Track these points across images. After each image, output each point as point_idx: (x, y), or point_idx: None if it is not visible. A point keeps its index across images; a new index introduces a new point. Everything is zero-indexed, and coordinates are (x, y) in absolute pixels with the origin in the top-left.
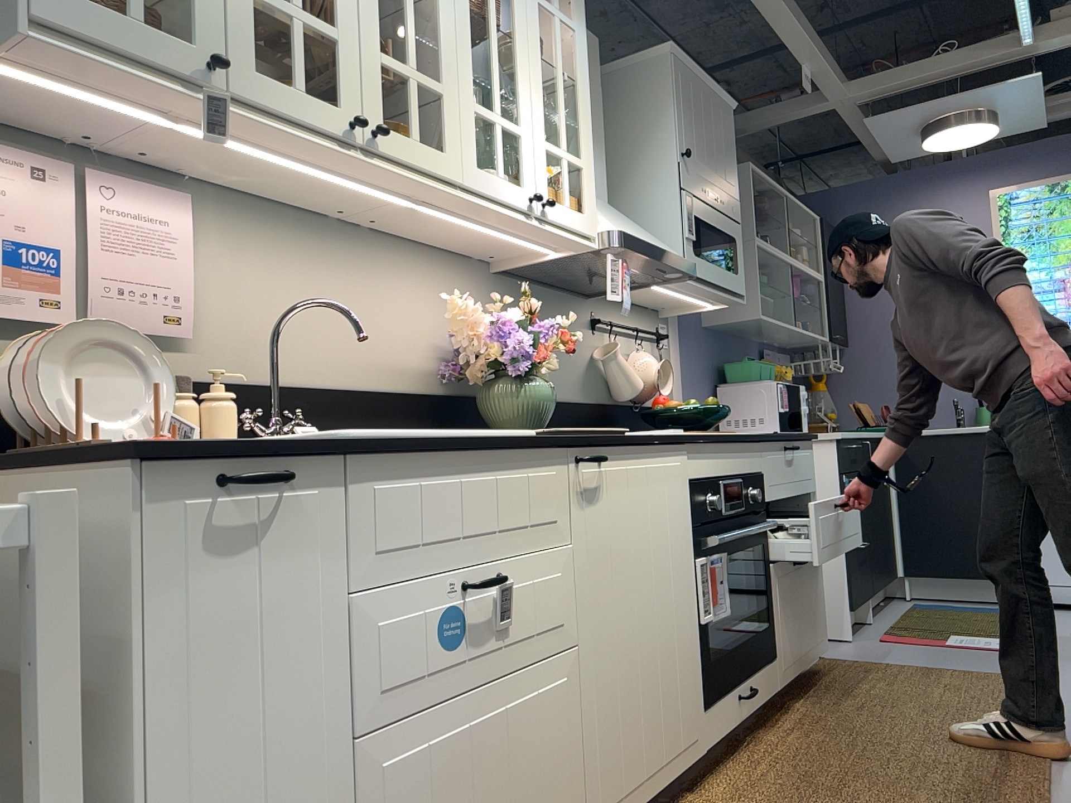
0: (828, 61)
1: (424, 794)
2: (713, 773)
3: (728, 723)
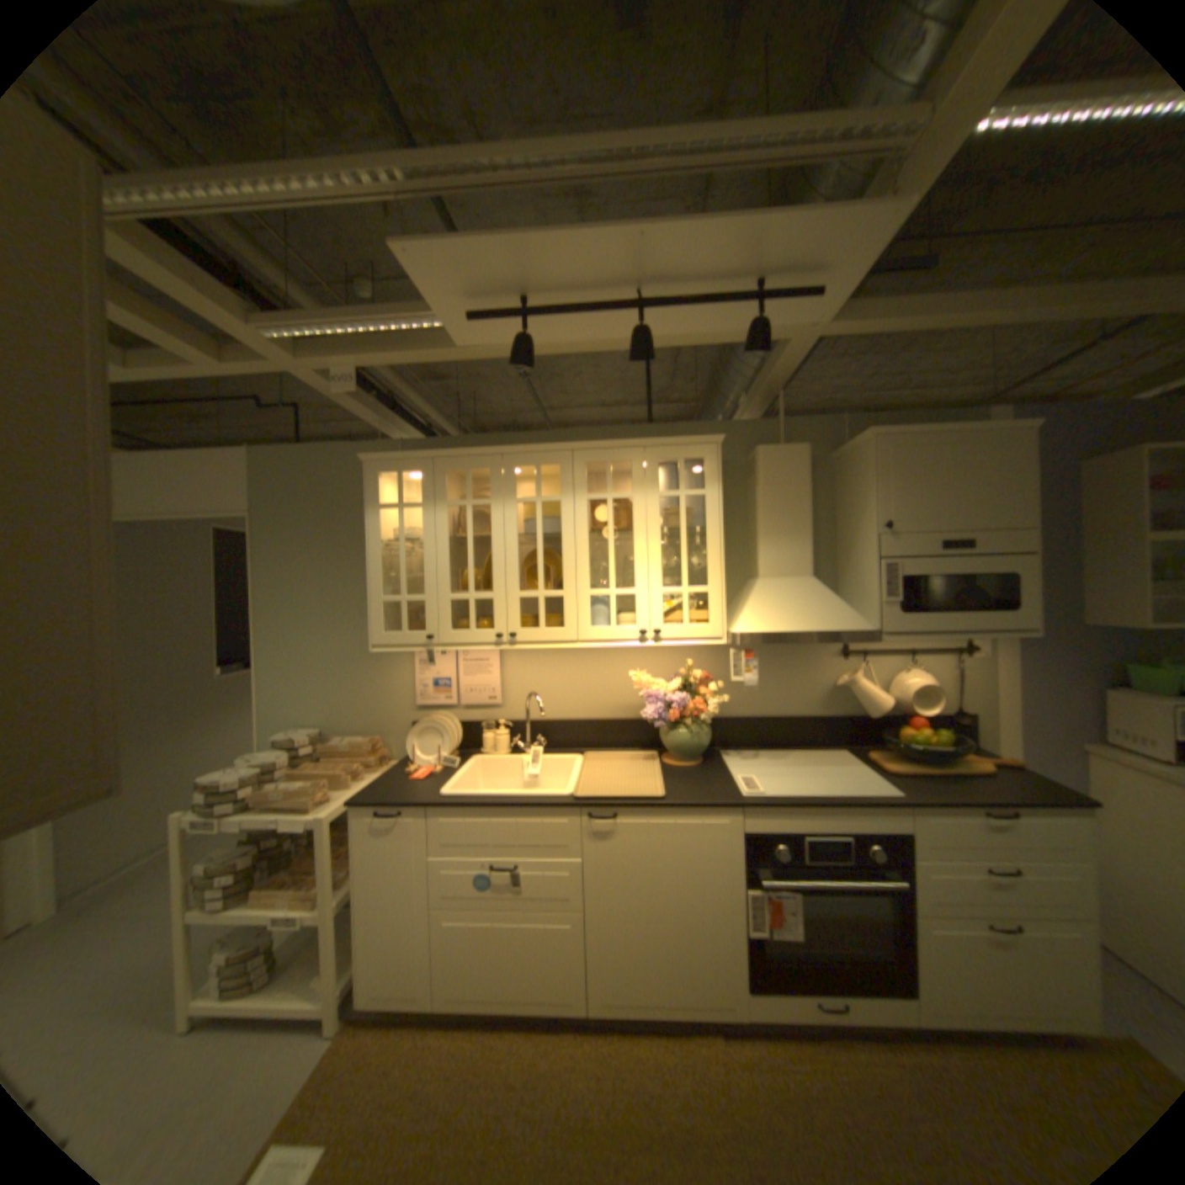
0: None
1: (466, 944)
2: (769, 1043)
3: (790, 1019)
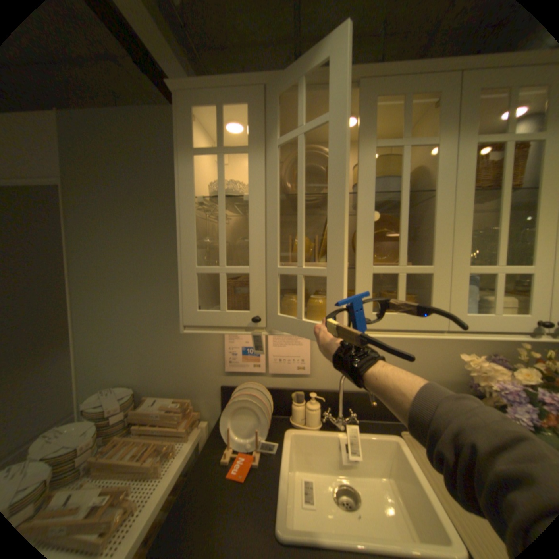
0: None
1: None
2: None
3: None
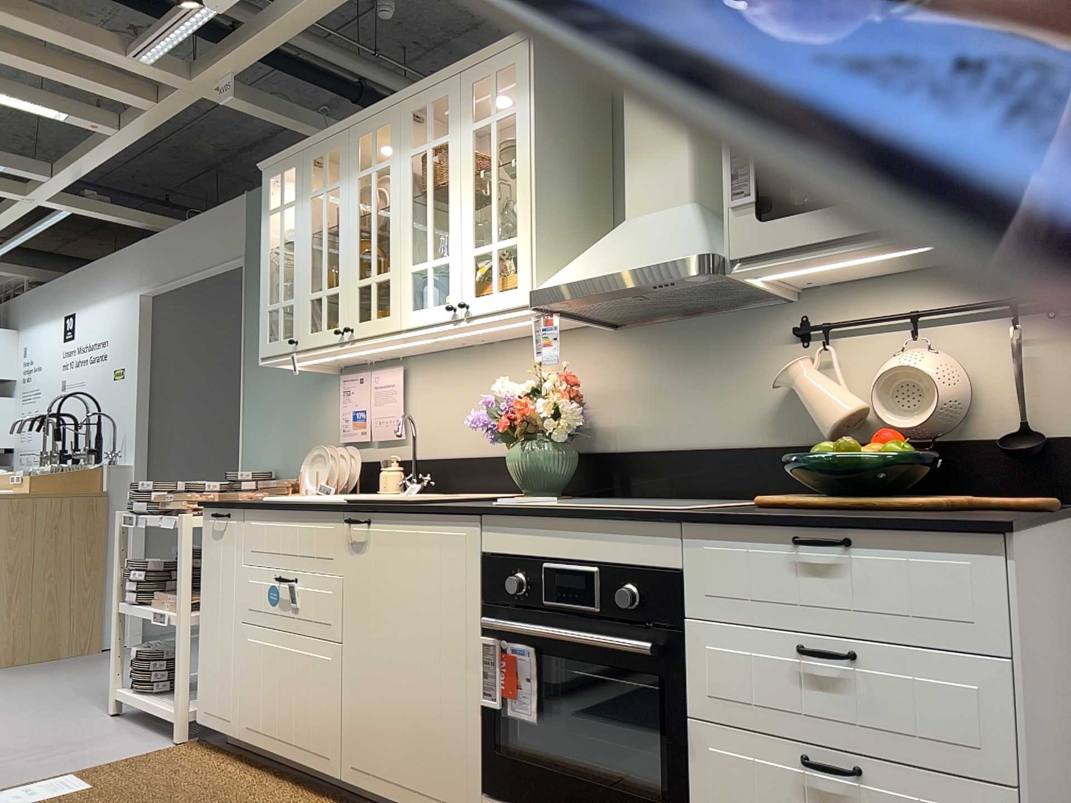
0: None
1: (260, 663)
2: None
3: None
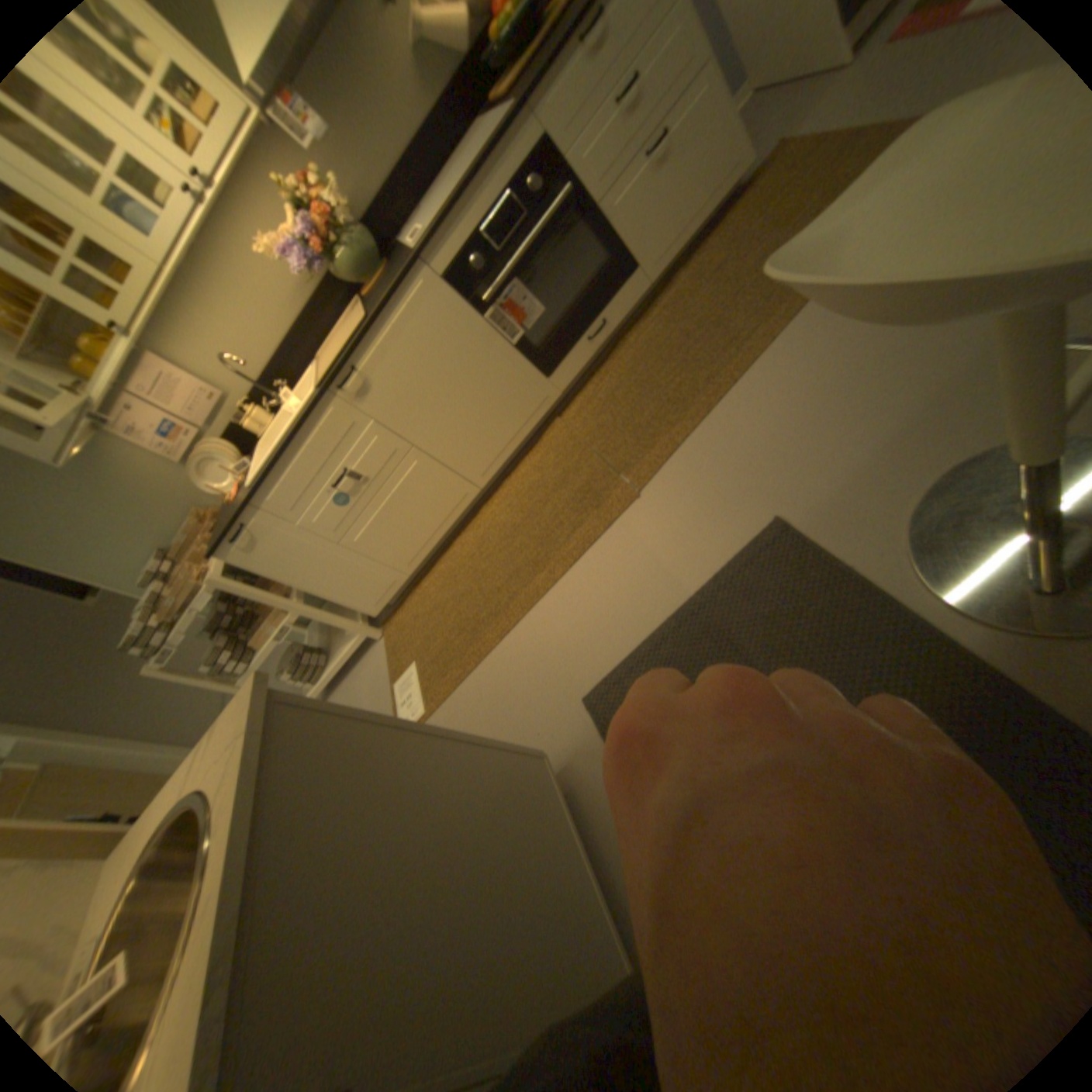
0: None
1: (379, 533)
2: (582, 389)
3: (579, 363)
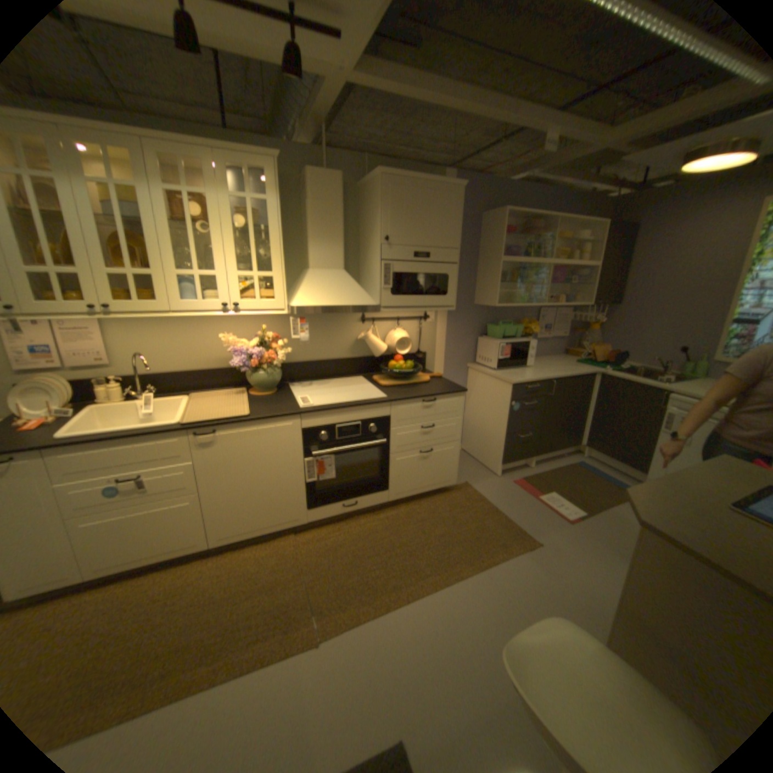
0: (572, 122)
1: (104, 533)
2: (318, 528)
3: (328, 514)
